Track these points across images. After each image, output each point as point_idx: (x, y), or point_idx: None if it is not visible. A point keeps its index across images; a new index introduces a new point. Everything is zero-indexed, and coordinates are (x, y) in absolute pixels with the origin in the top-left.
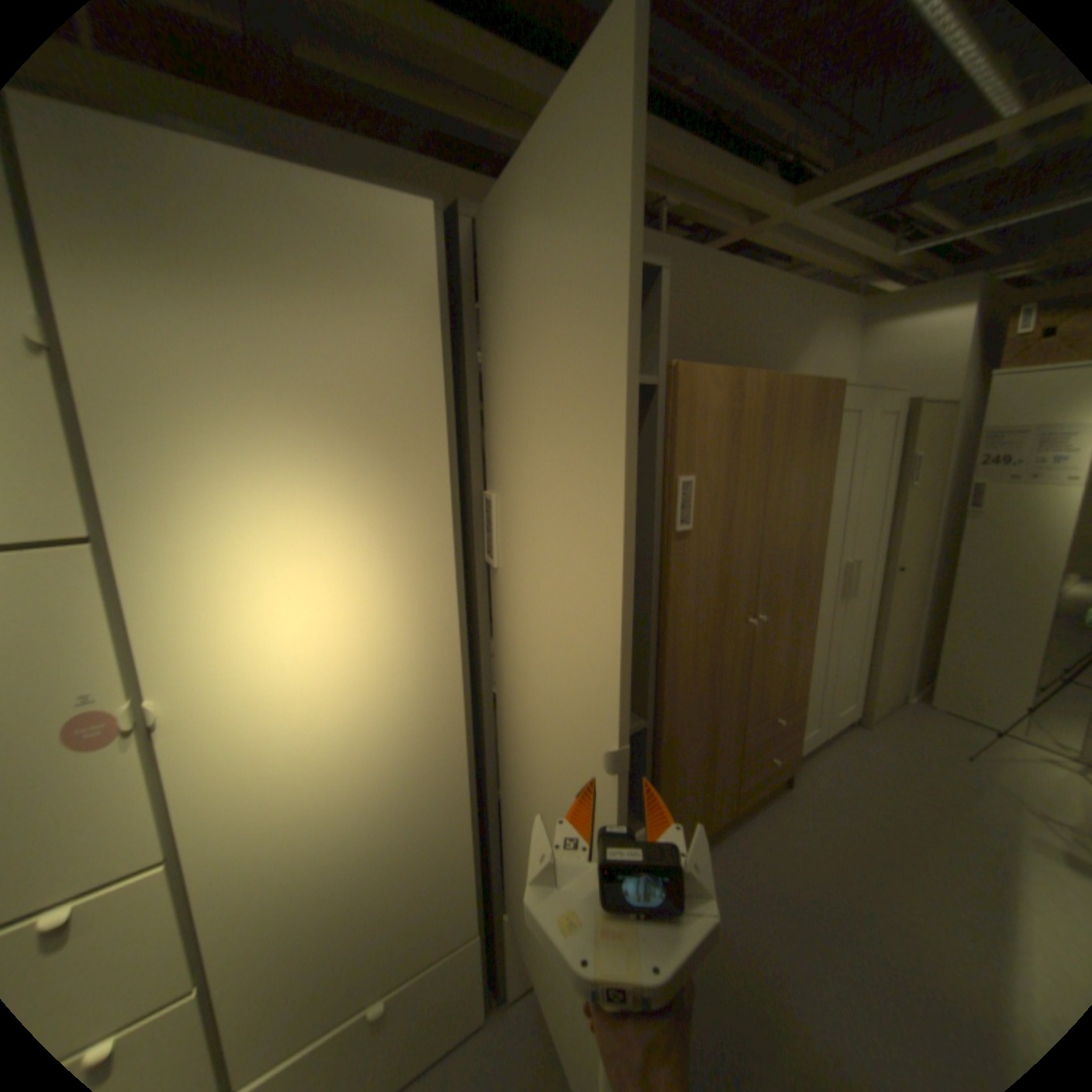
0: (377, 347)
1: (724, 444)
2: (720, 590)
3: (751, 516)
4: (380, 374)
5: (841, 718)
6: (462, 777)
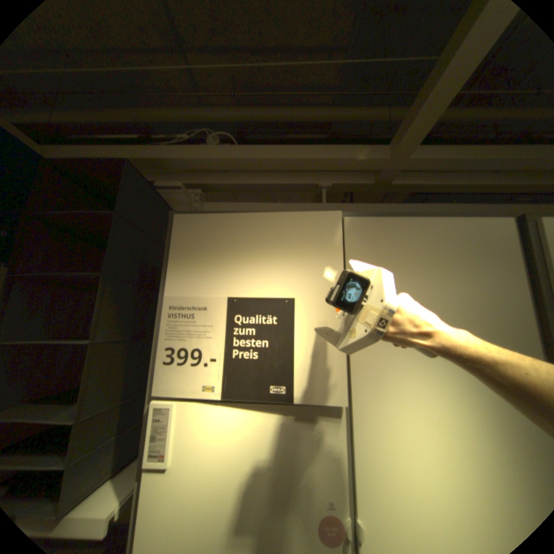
0: (487, 297)
1: None
2: None
3: None
4: (490, 313)
5: None
6: None
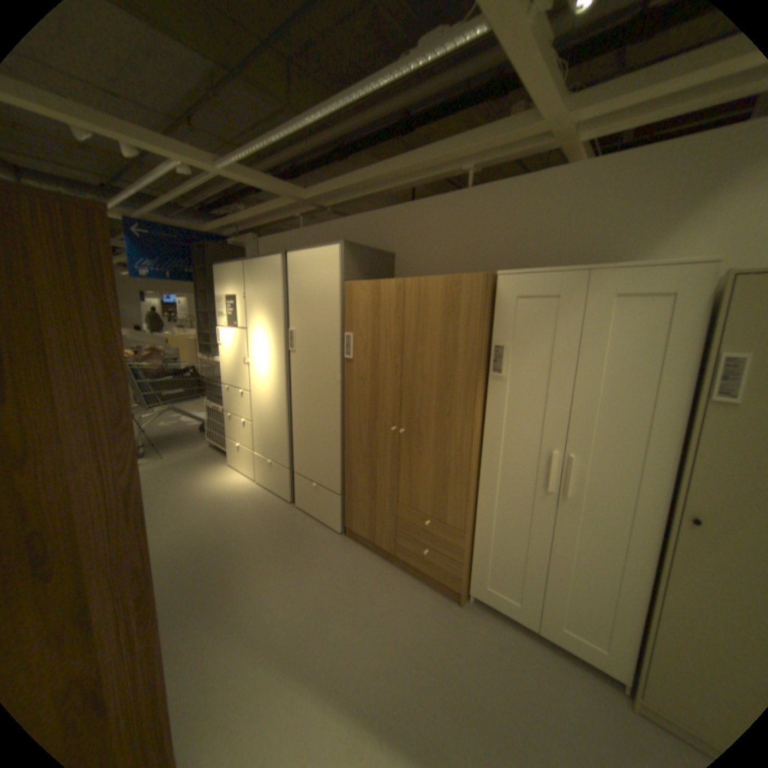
0: (272, 293)
1: (369, 320)
2: (372, 398)
3: (390, 362)
4: (273, 299)
5: (569, 635)
6: (285, 413)
